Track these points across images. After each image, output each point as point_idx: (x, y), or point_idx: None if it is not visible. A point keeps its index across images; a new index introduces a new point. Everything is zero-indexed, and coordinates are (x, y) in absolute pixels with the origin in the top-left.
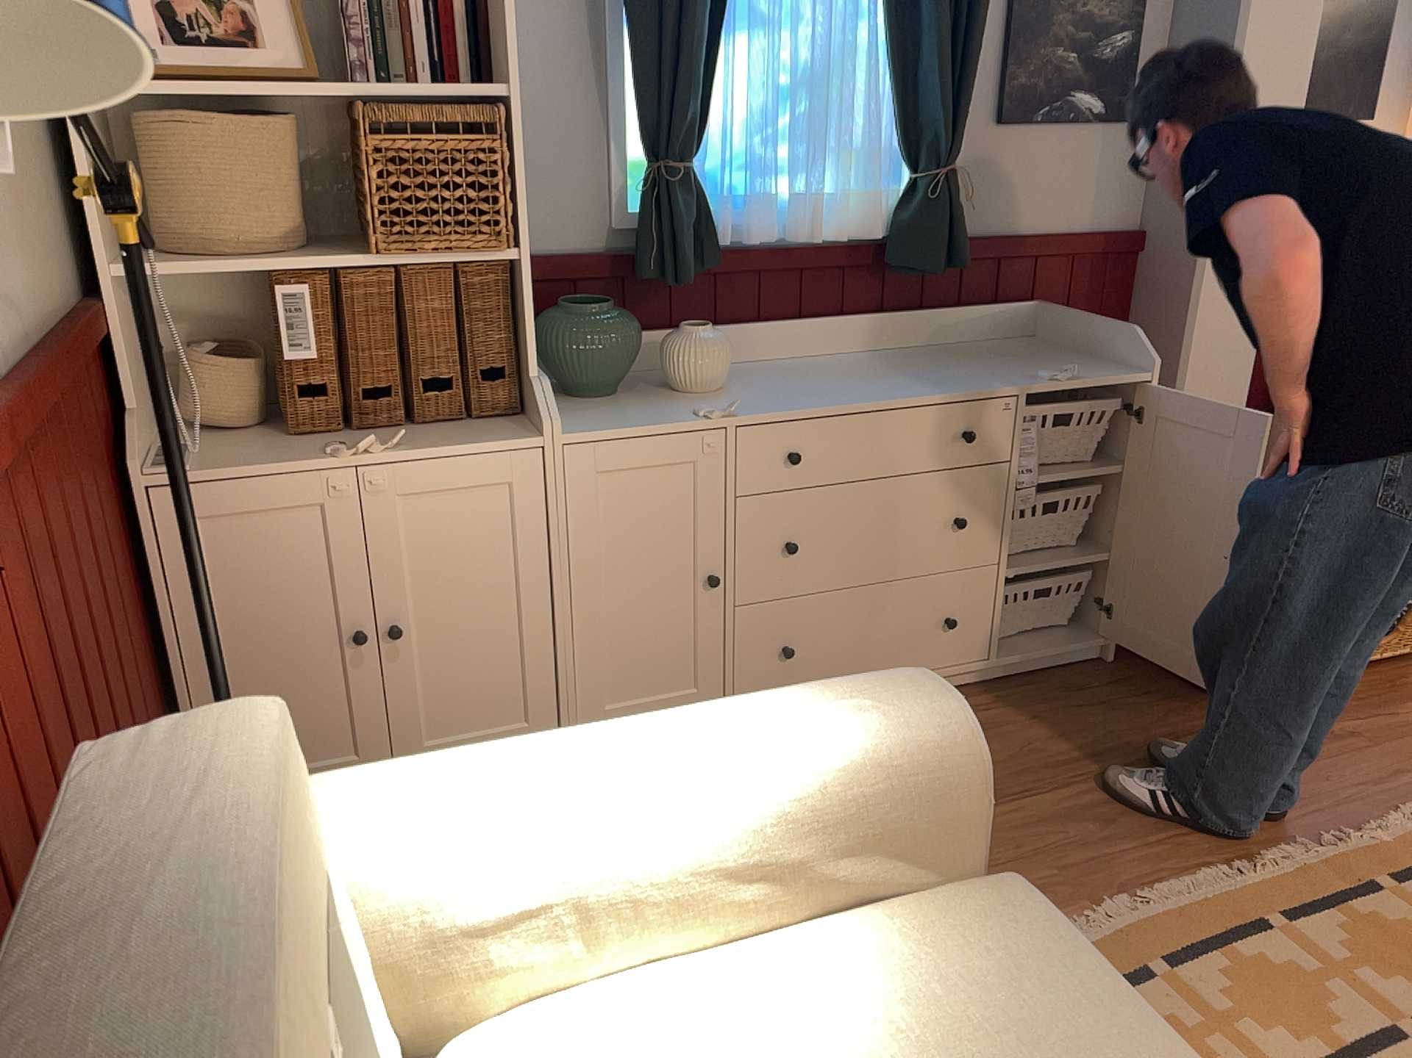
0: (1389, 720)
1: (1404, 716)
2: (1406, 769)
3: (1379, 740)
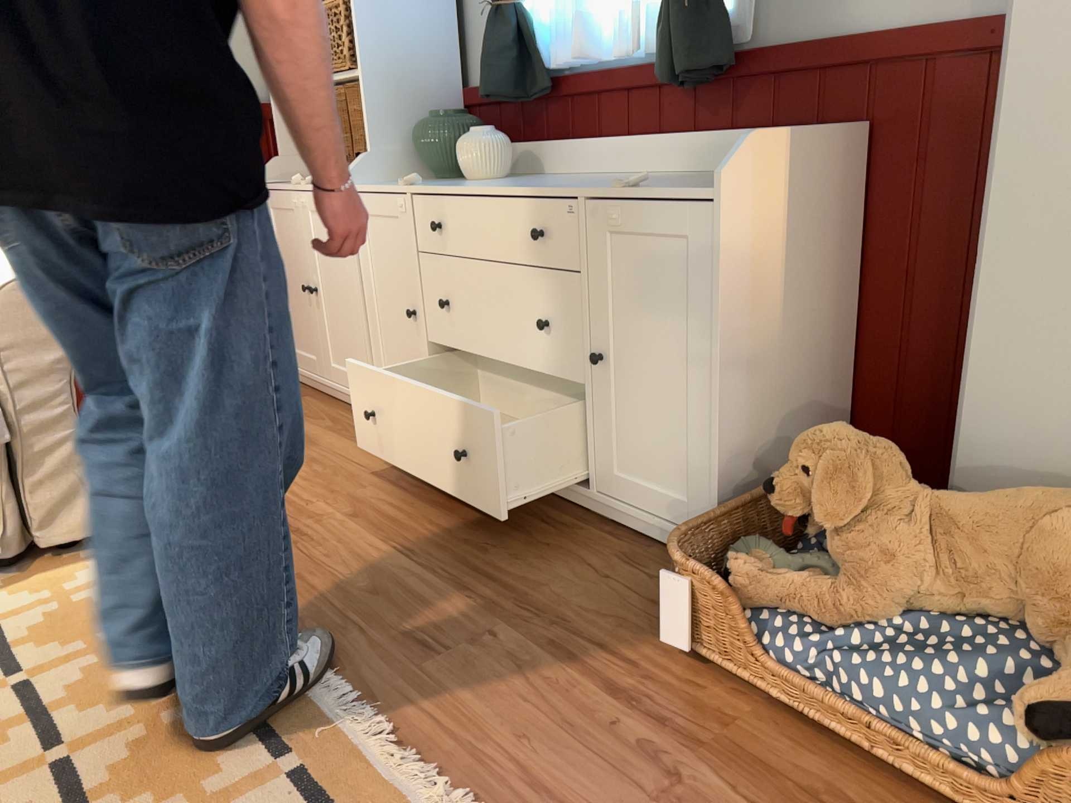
0: None
1: None
2: None
3: None
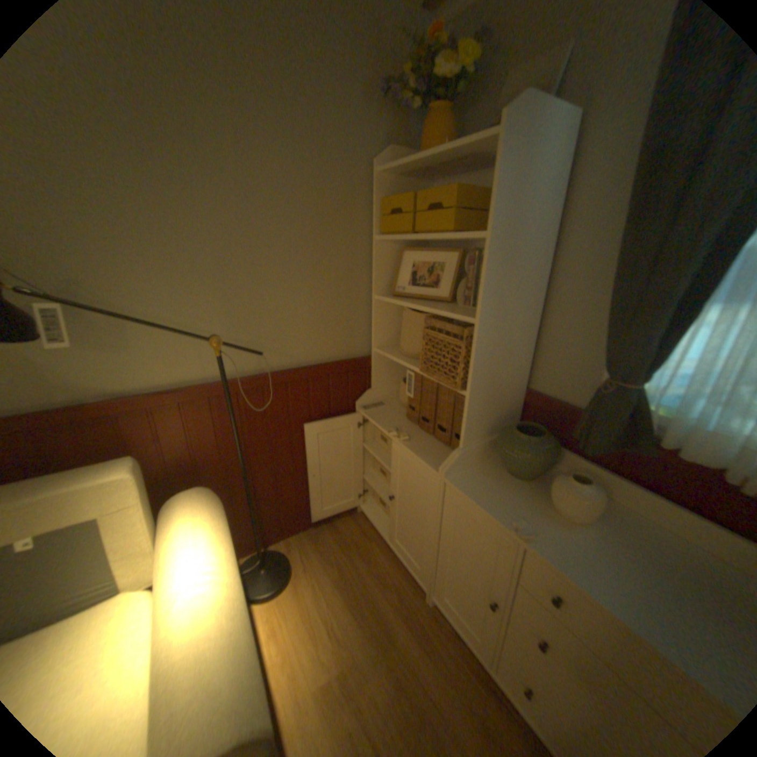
0: None
1: None
2: None
3: None
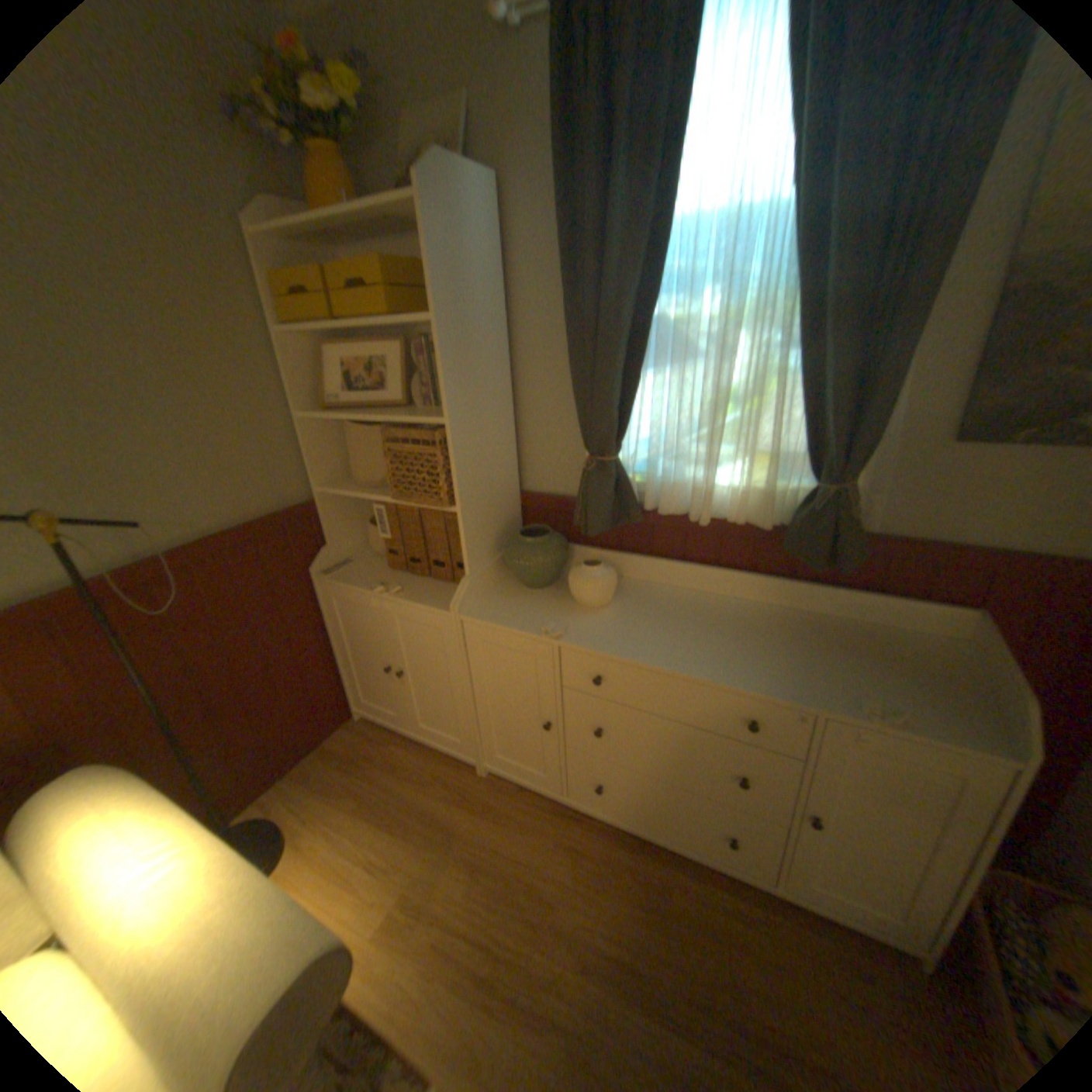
0: None
1: None
2: None
3: None
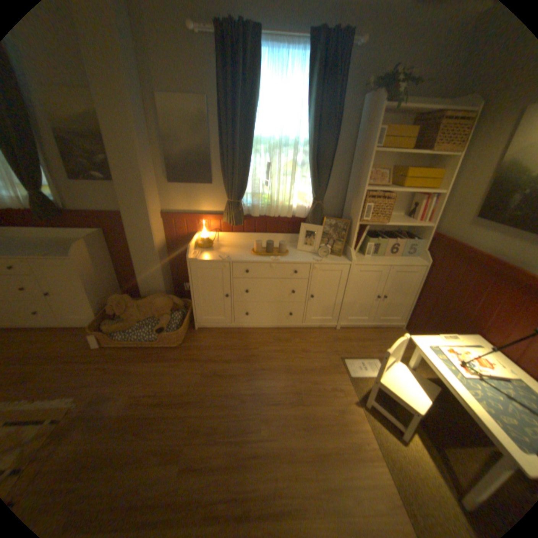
0: (122, 368)
1: (128, 368)
2: (90, 386)
3: (105, 374)
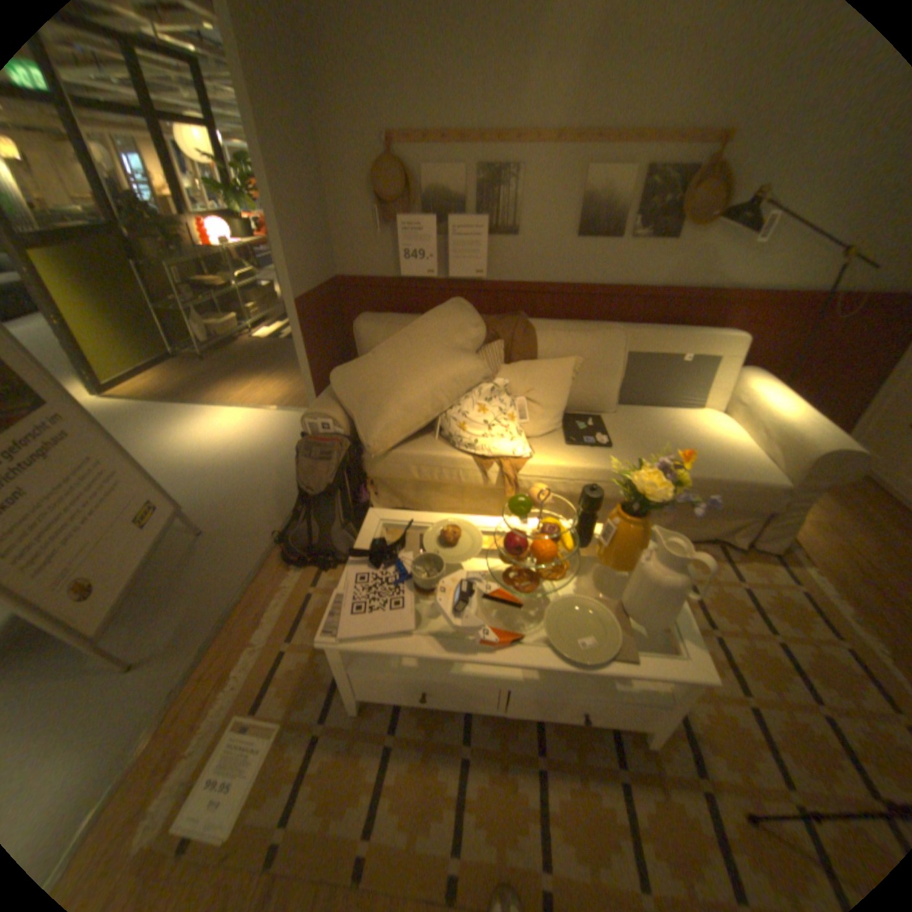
0: None
1: None
2: None
3: None
